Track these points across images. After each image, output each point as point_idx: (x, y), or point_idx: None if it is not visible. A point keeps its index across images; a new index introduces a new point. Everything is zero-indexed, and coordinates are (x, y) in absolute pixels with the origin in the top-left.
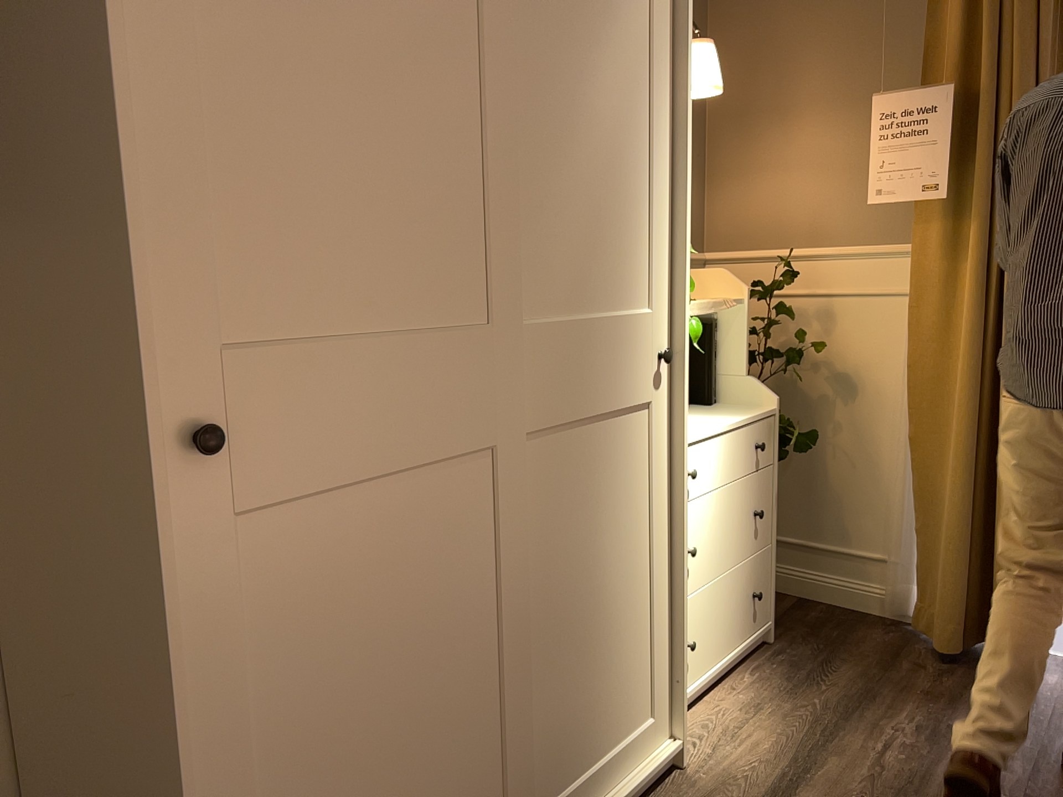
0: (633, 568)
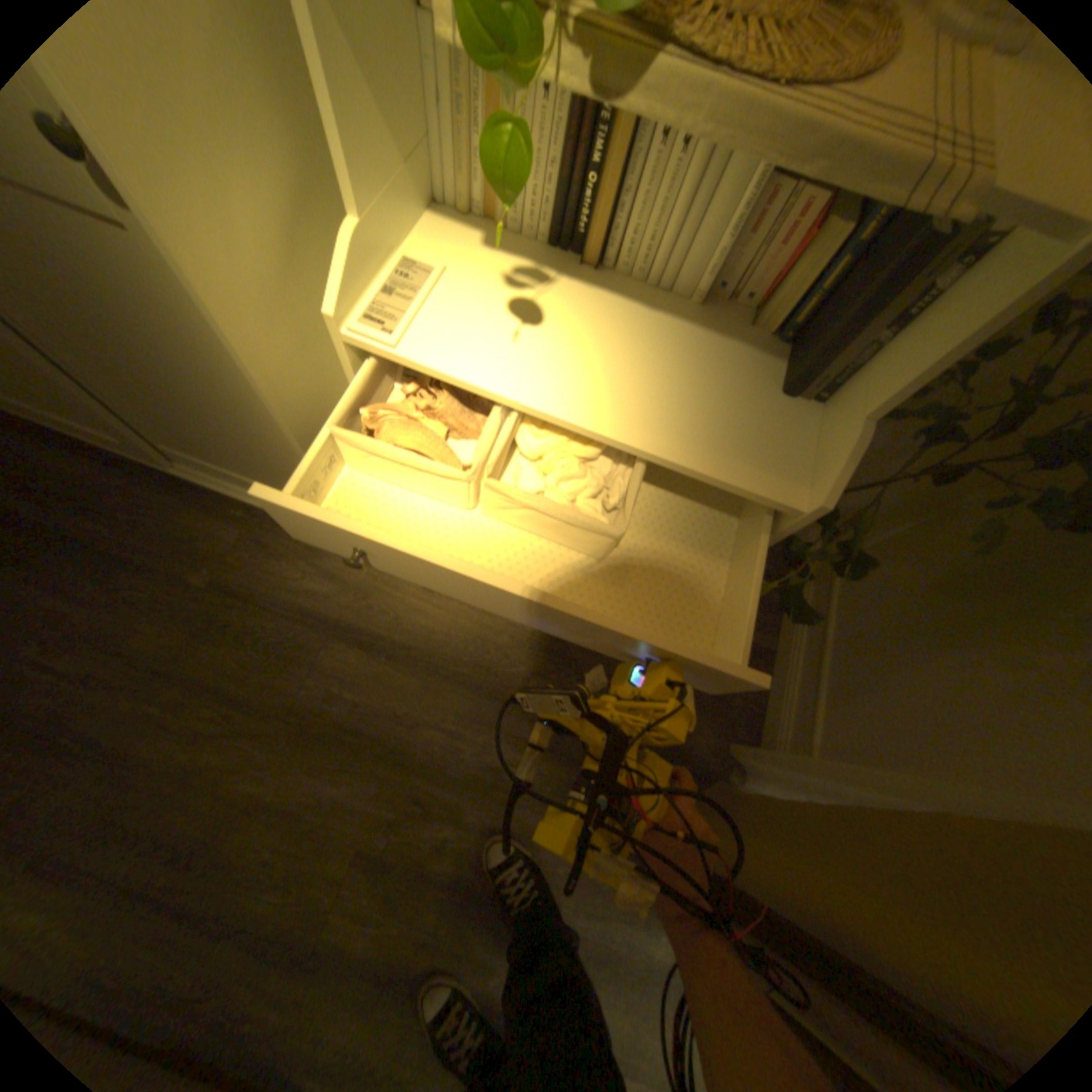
0: (227, 404)
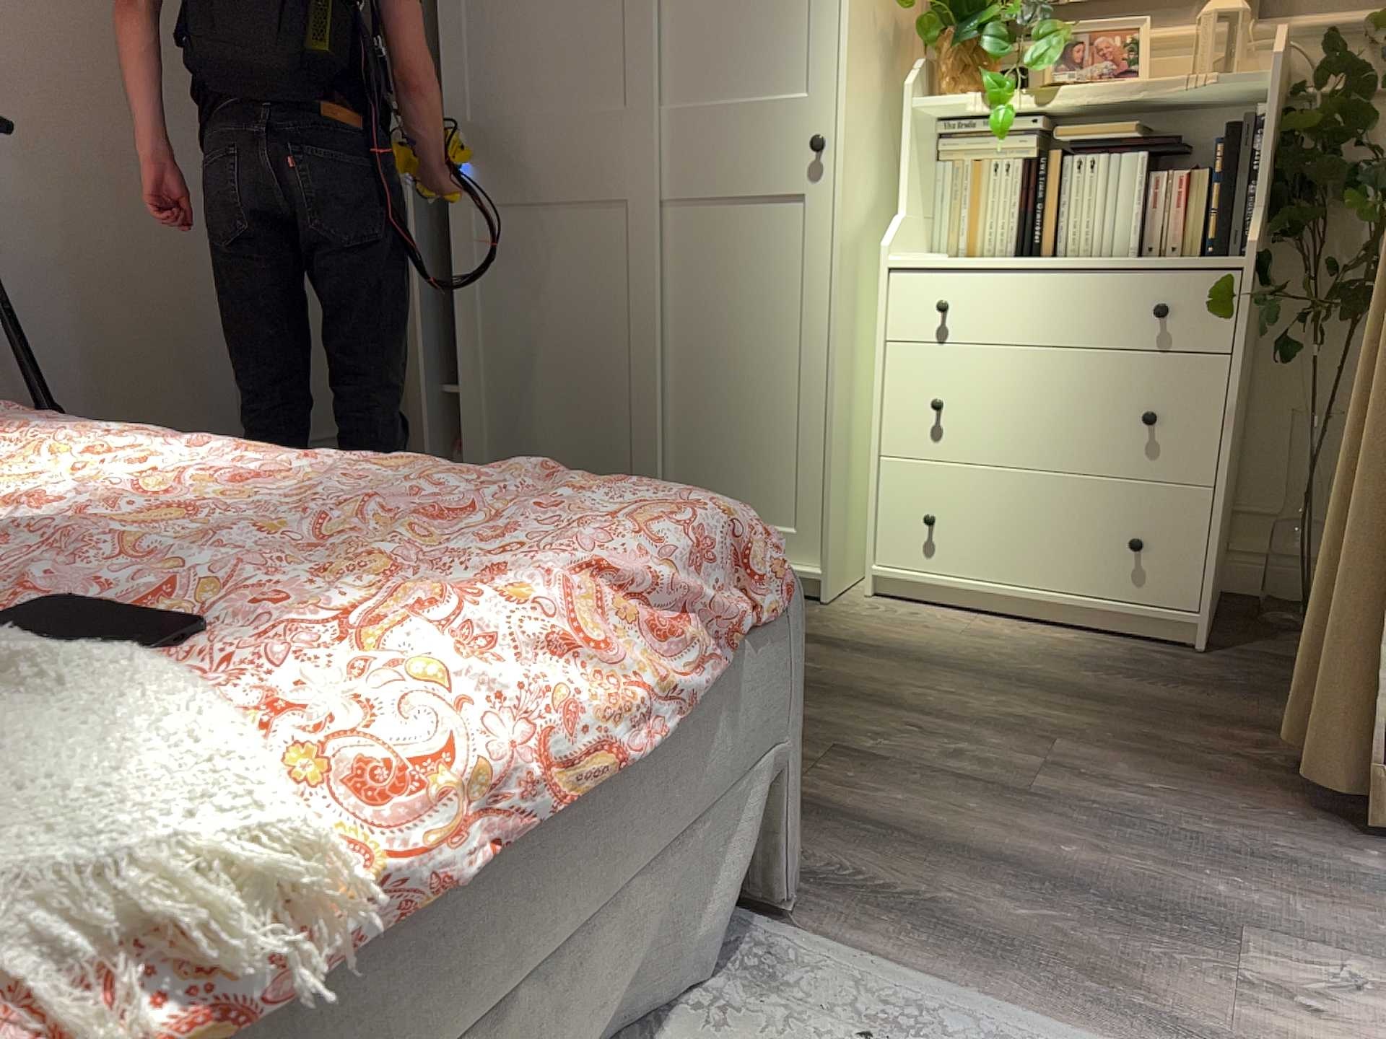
0: (770, 361)
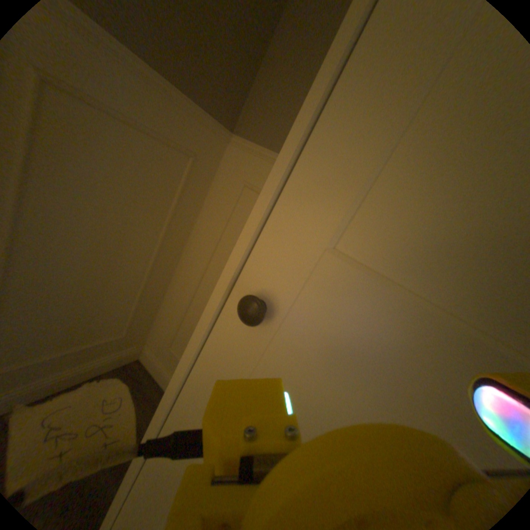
0: None
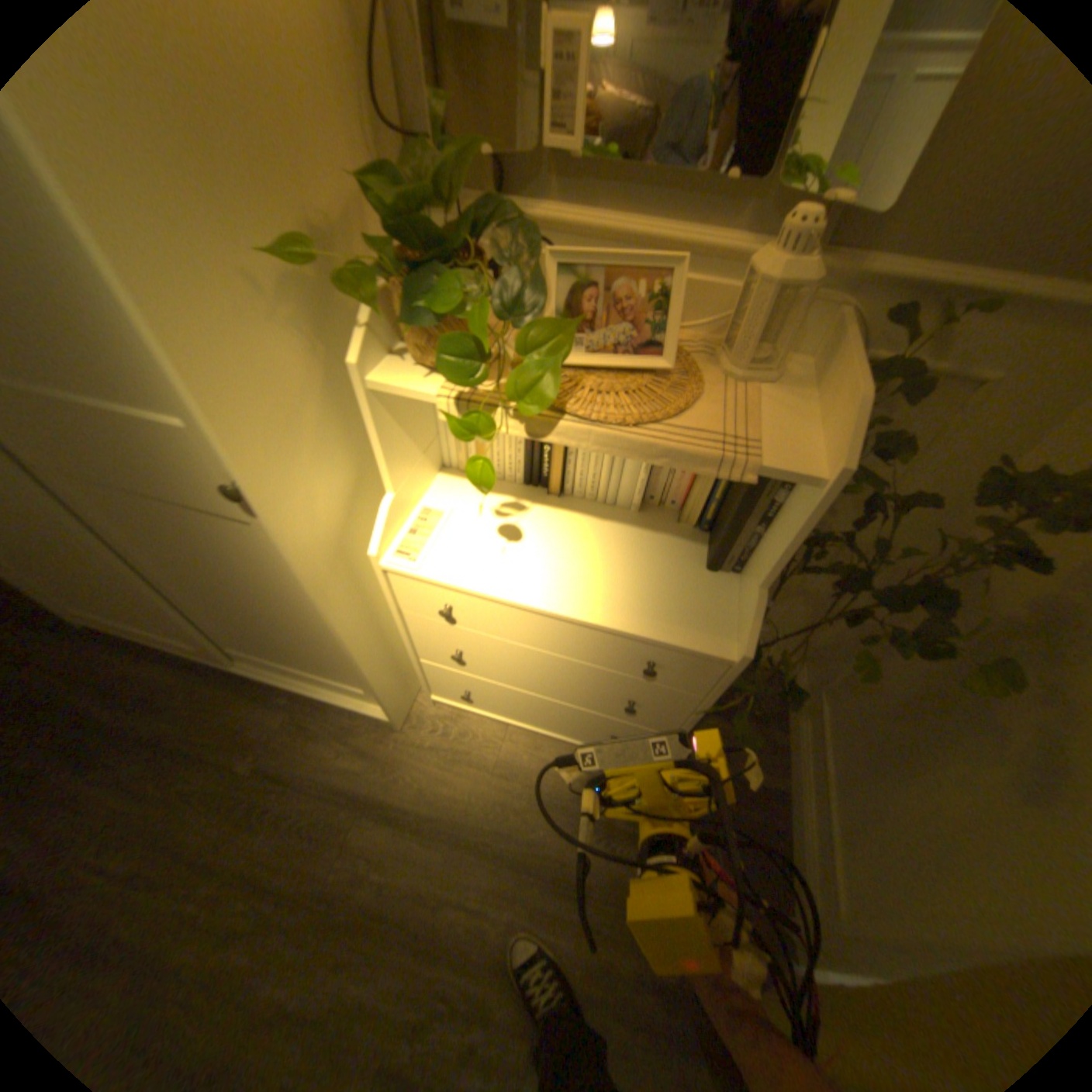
0: (293, 615)
